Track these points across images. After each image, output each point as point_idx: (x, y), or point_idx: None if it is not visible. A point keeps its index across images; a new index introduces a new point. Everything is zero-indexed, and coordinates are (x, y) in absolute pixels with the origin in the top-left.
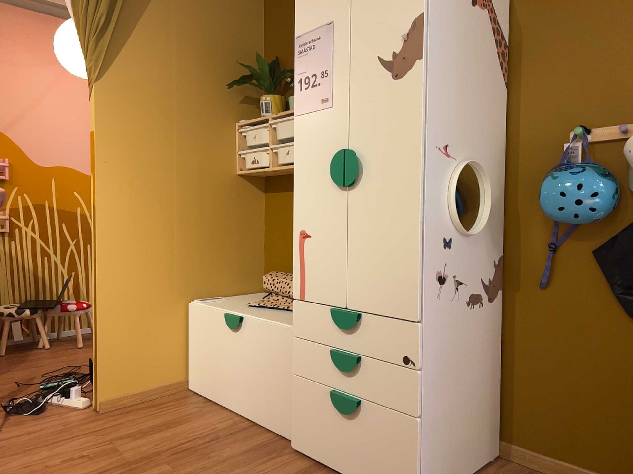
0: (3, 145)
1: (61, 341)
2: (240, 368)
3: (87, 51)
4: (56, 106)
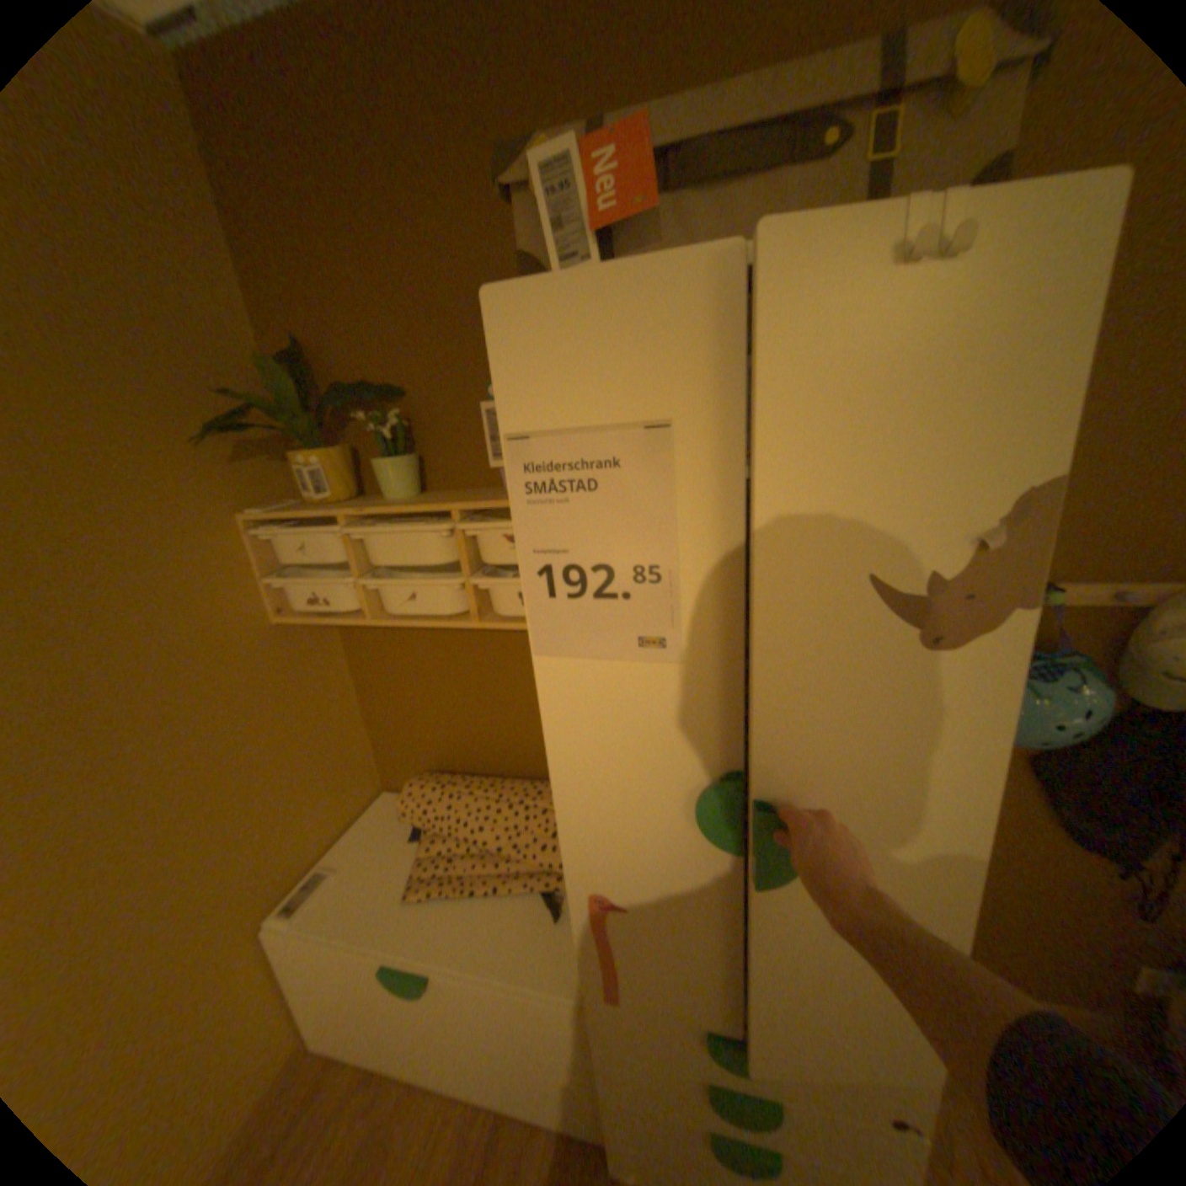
0: None
1: None
2: (442, 1041)
3: None
4: None
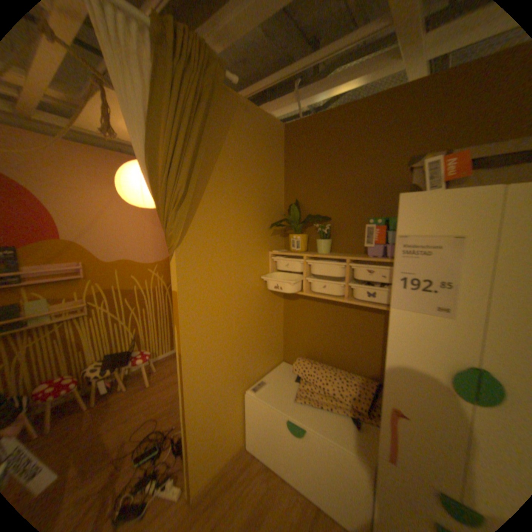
0: (74, 251)
1: (131, 379)
2: (302, 463)
3: (165, 219)
4: (111, 217)
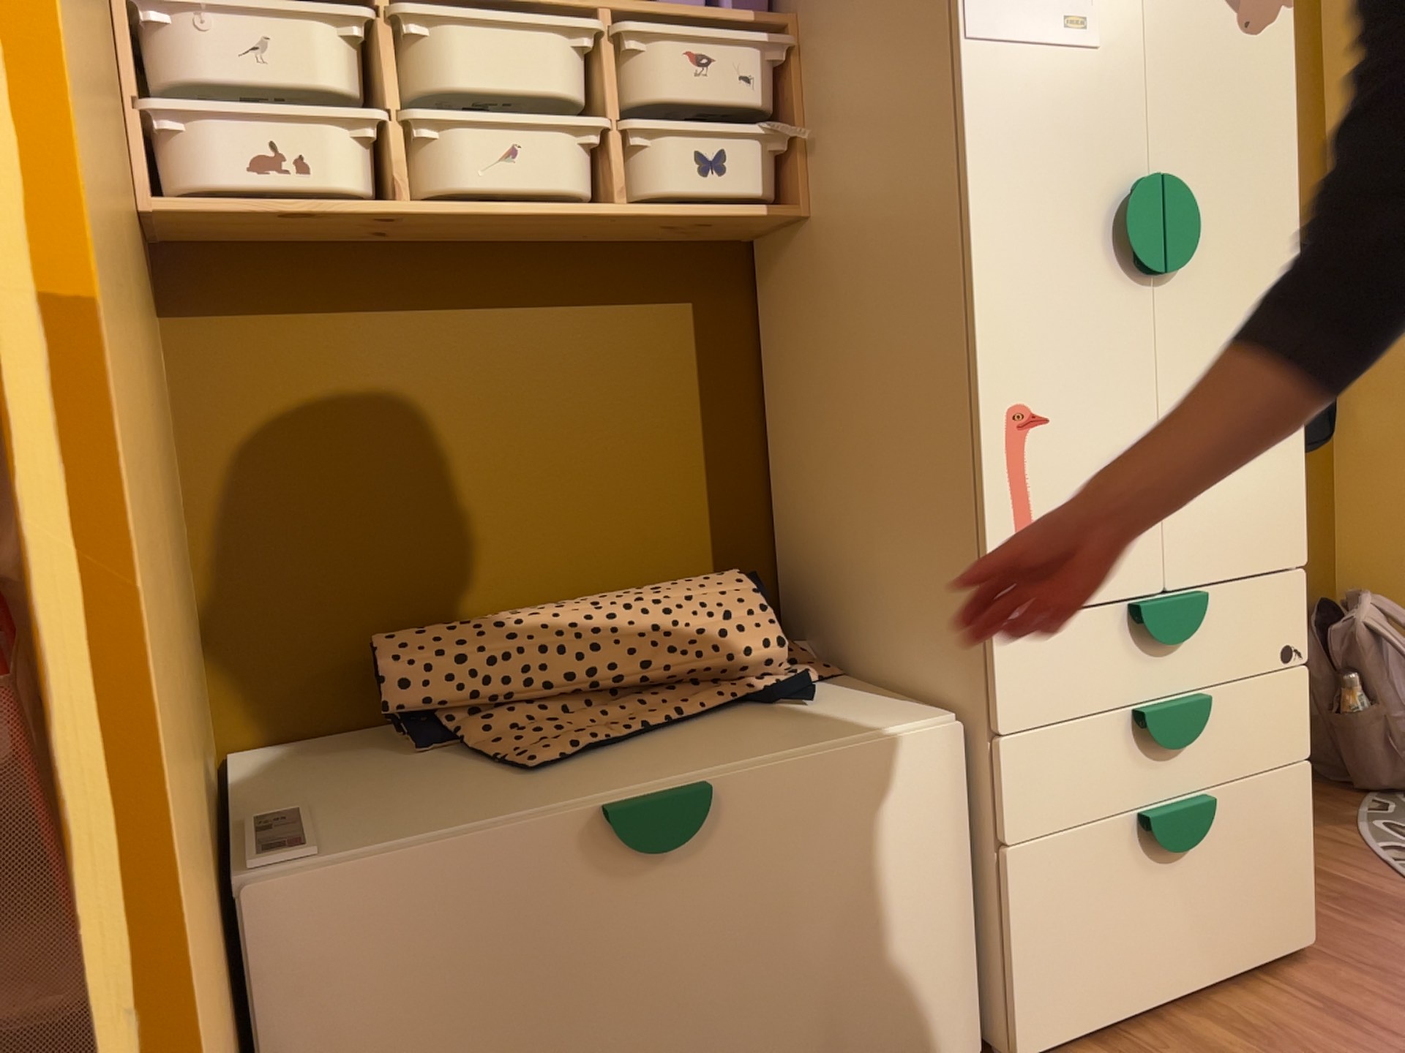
0: None
1: None
2: (708, 986)
3: None
4: None
